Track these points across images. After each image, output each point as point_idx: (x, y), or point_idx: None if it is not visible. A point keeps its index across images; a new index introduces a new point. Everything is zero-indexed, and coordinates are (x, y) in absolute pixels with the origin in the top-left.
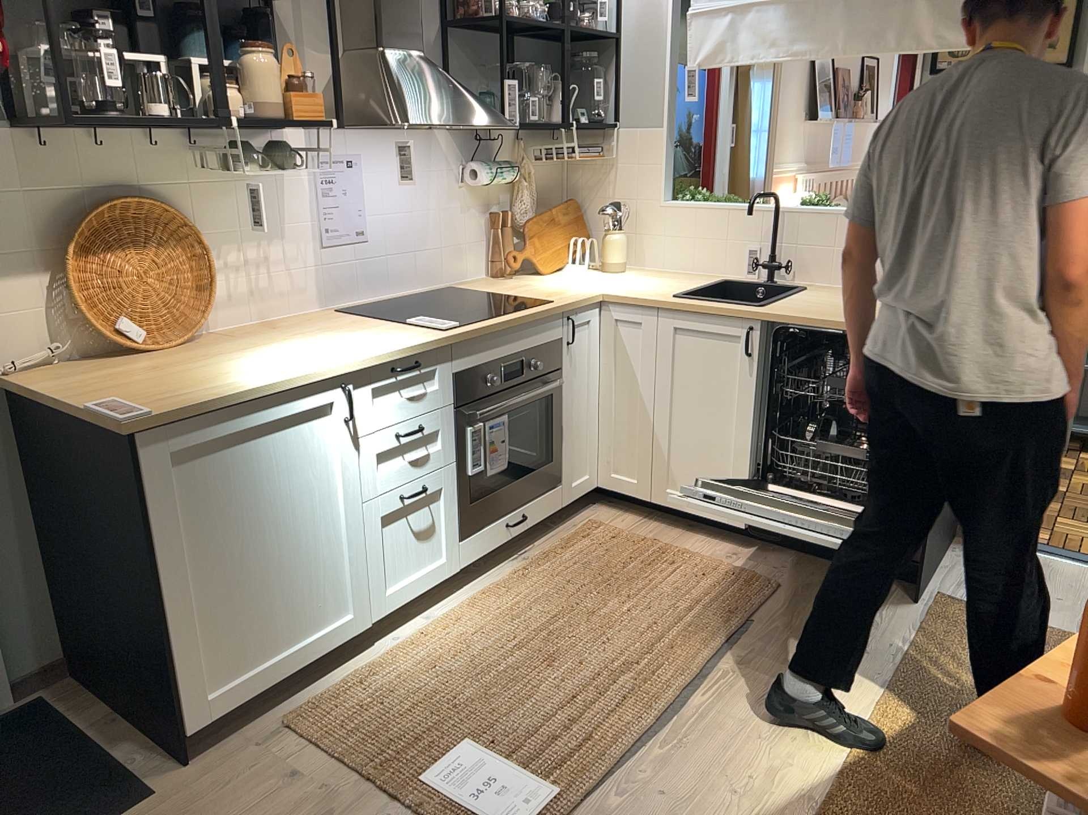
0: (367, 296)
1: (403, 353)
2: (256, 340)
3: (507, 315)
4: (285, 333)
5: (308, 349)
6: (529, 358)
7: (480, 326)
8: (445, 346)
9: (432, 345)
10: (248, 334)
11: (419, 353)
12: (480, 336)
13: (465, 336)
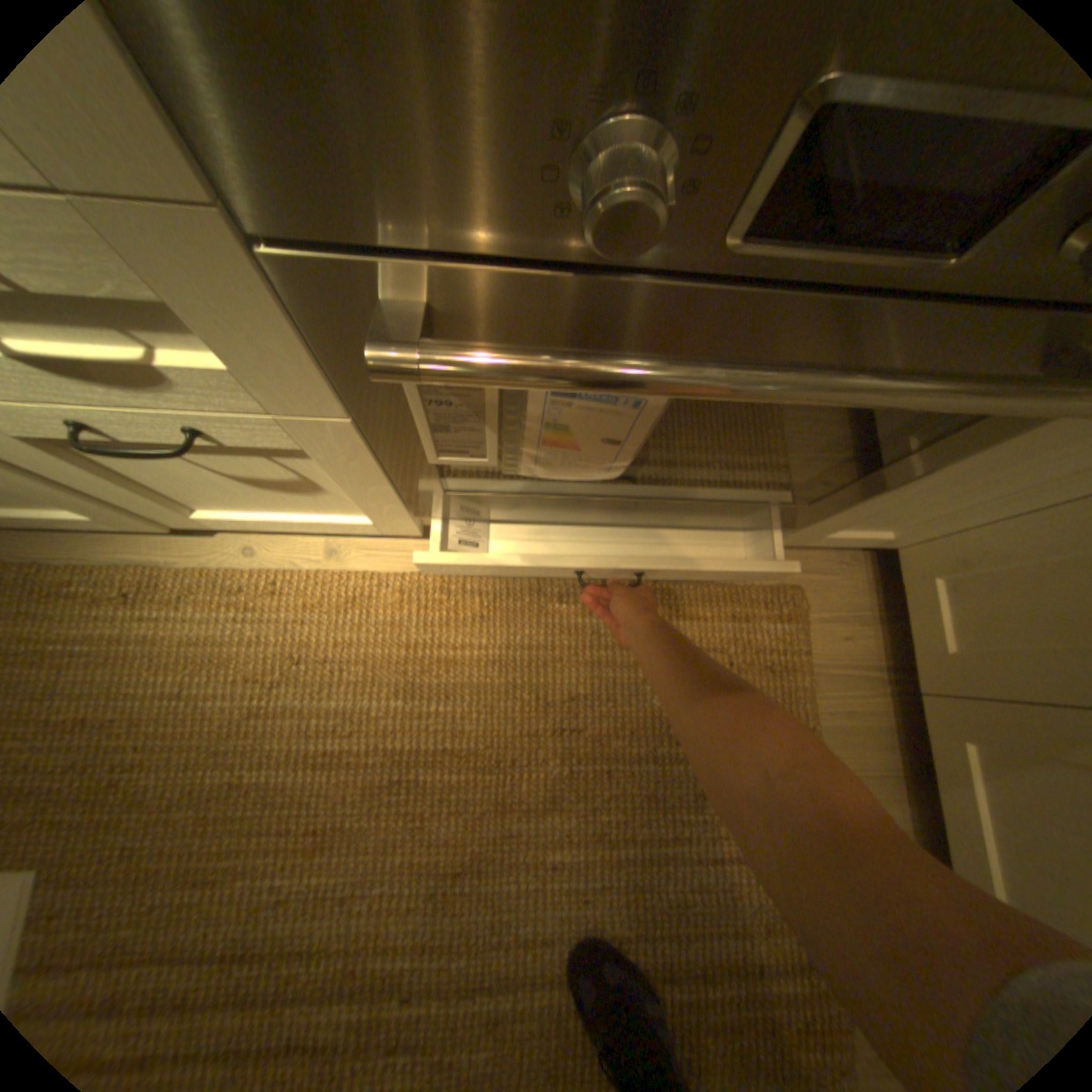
0: None
1: None
2: None
3: None
4: None
5: None
6: None
7: None
8: None
9: None
10: None
11: None
12: None
13: None
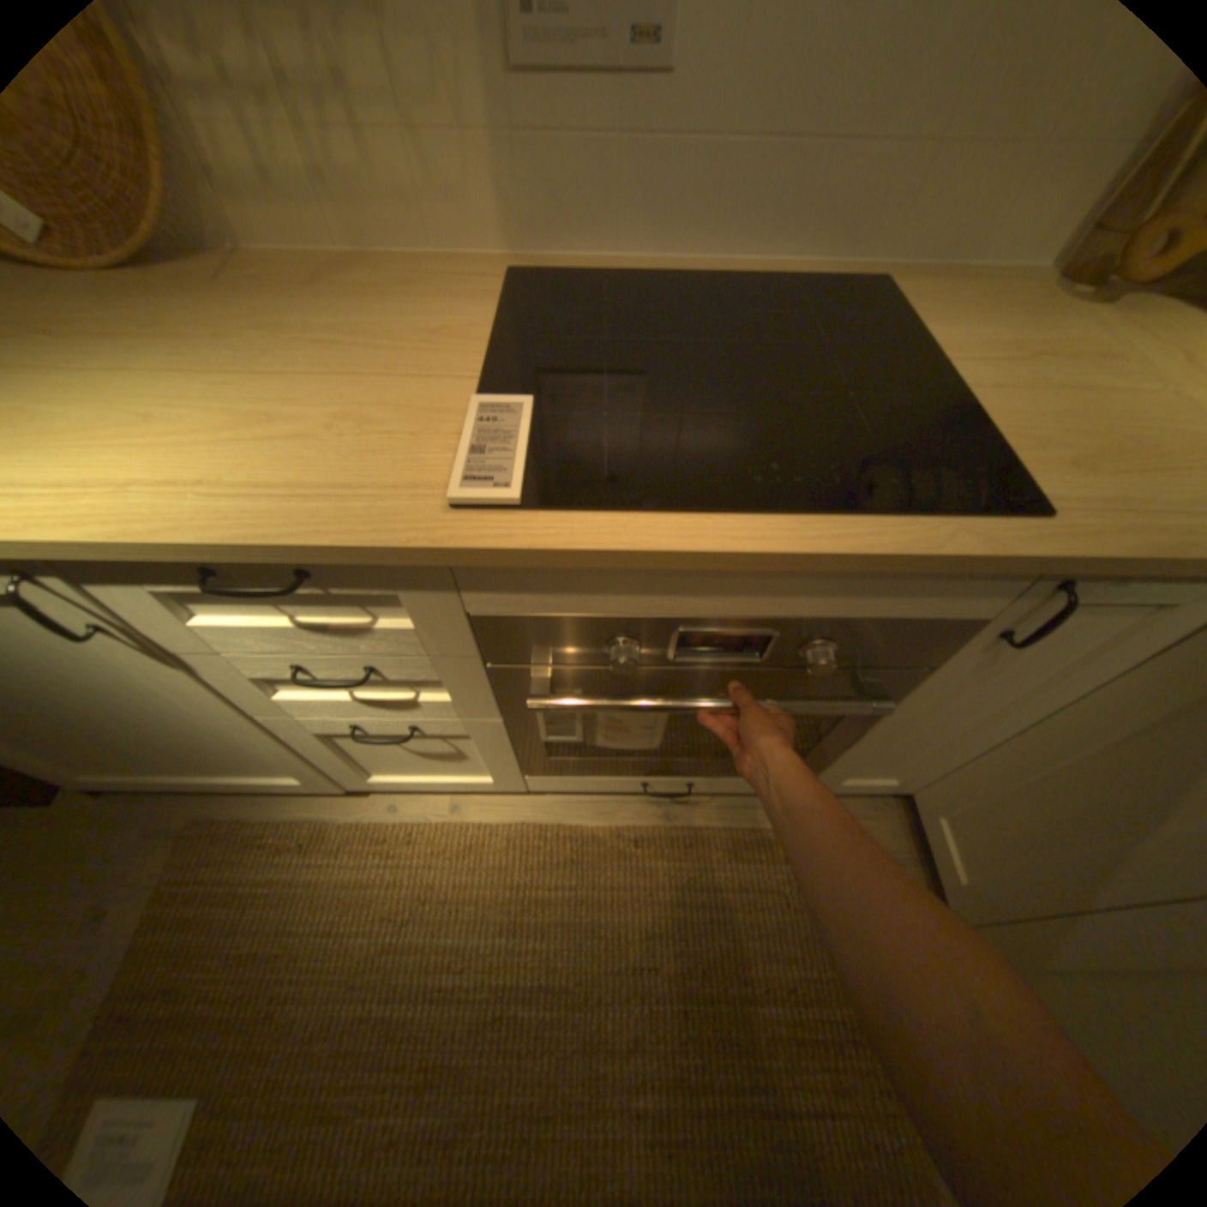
0: (642, 245)
1: (203, 553)
2: (199, 306)
3: (760, 521)
4: (283, 305)
5: (124, 401)
6: (814, 625)
7: (574, 545)
8: (411, 560)
9: (334, 555)
10: (253, 277)
11: (296, 558)
12: (575, 562)
13: (494, 558)
